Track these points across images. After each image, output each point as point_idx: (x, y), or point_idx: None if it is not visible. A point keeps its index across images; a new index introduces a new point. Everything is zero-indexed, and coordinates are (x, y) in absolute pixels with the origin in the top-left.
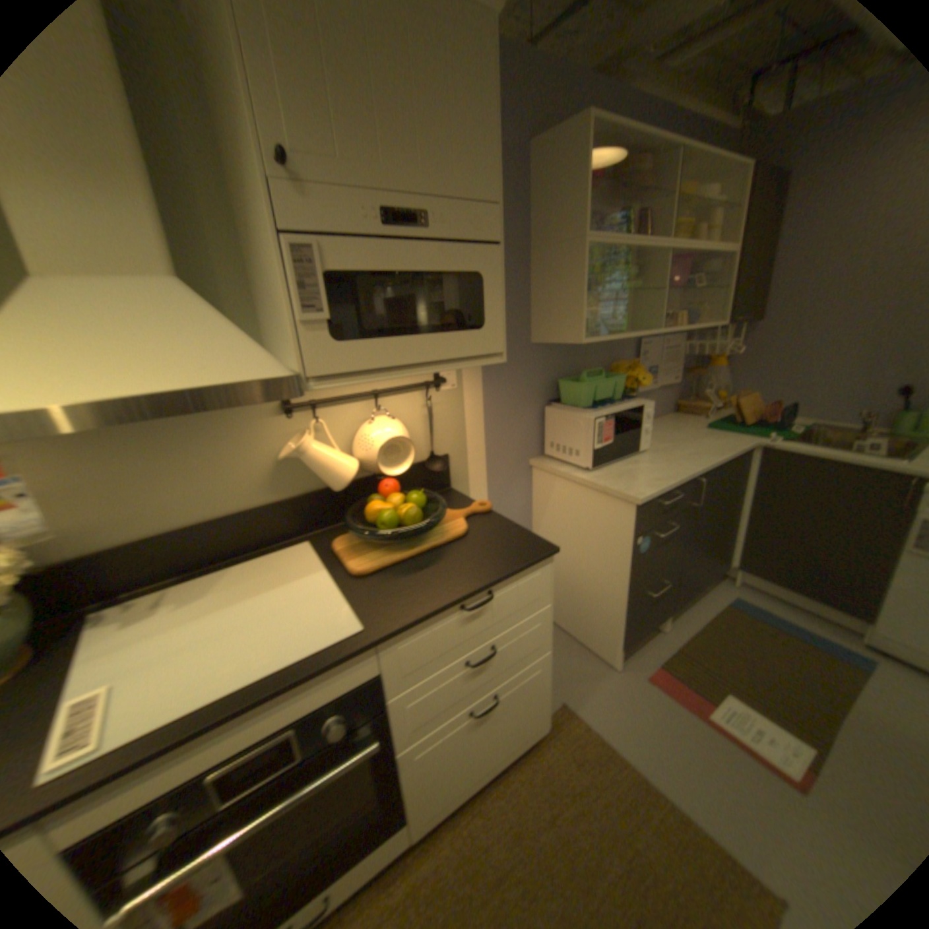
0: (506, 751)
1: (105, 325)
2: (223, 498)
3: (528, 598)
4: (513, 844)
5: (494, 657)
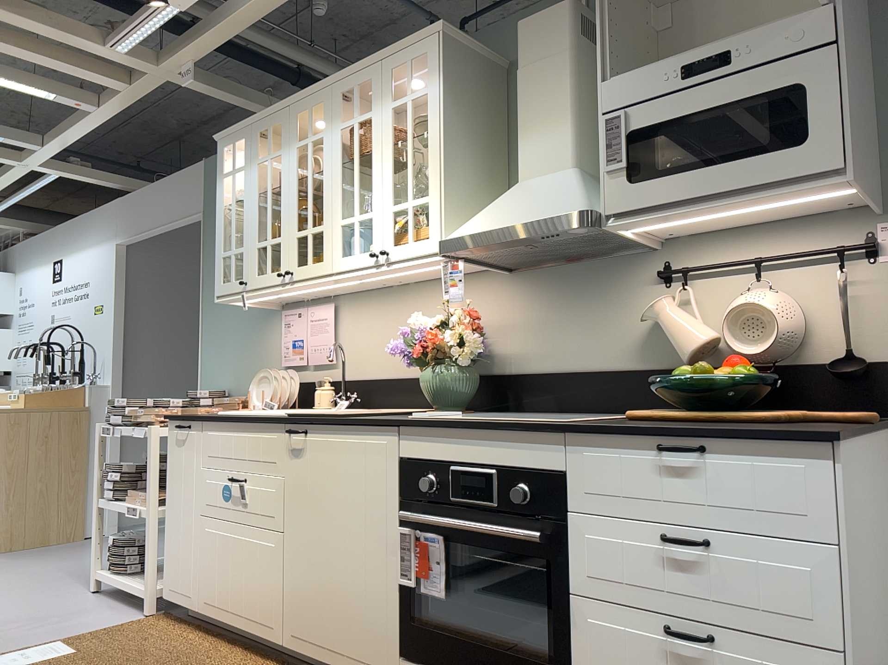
0: None
1: (522, 199)
2: (603, 355)
3: (779, 499)
4: None
5: (712, 564)
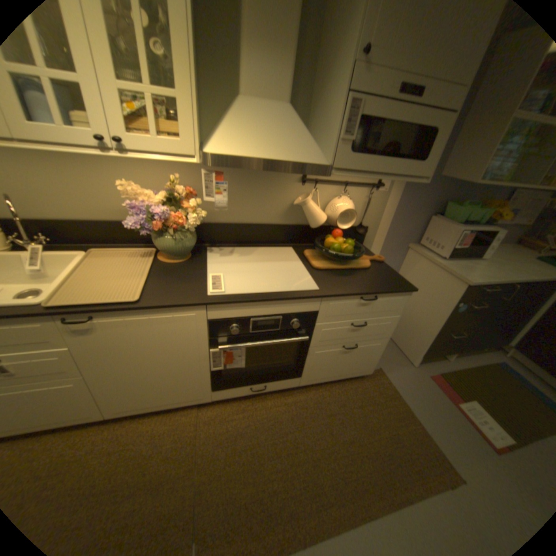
0: (351, 372)
1: (266, 126)
2: (265, 216)
3: (392, 308)
4: (342, 407)
5: (365, 328)
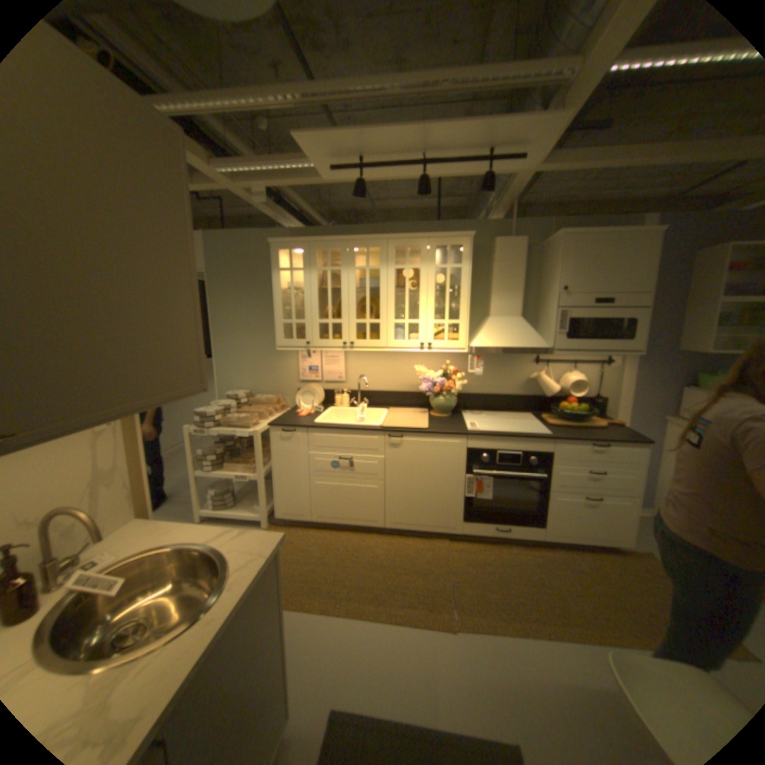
0: (604, 538)
1: (507, 331)
2: (507, 389)
3: (632, 460)
4: (596, 571)
5: (607, 479)
